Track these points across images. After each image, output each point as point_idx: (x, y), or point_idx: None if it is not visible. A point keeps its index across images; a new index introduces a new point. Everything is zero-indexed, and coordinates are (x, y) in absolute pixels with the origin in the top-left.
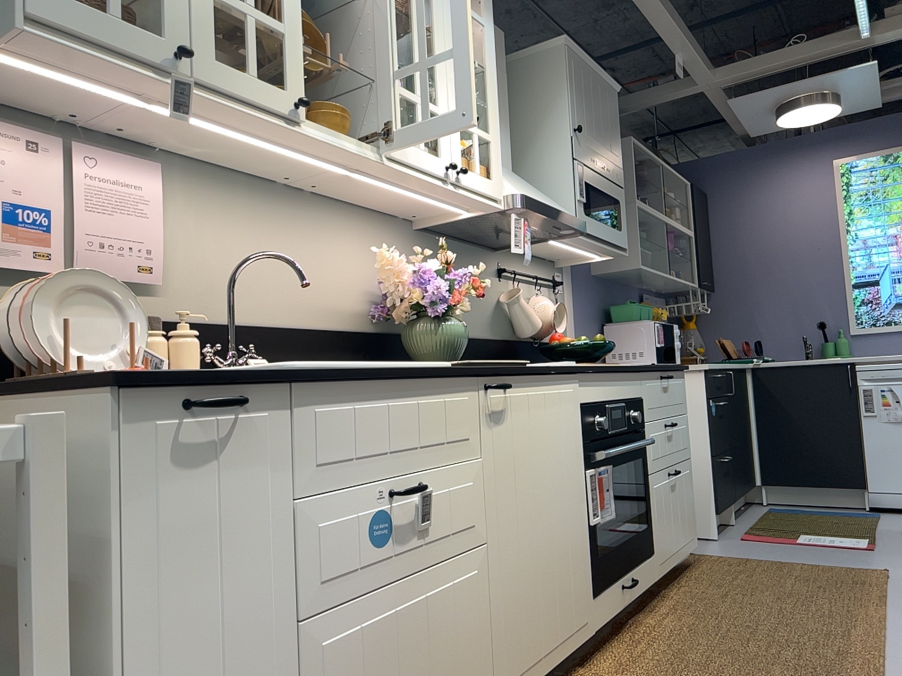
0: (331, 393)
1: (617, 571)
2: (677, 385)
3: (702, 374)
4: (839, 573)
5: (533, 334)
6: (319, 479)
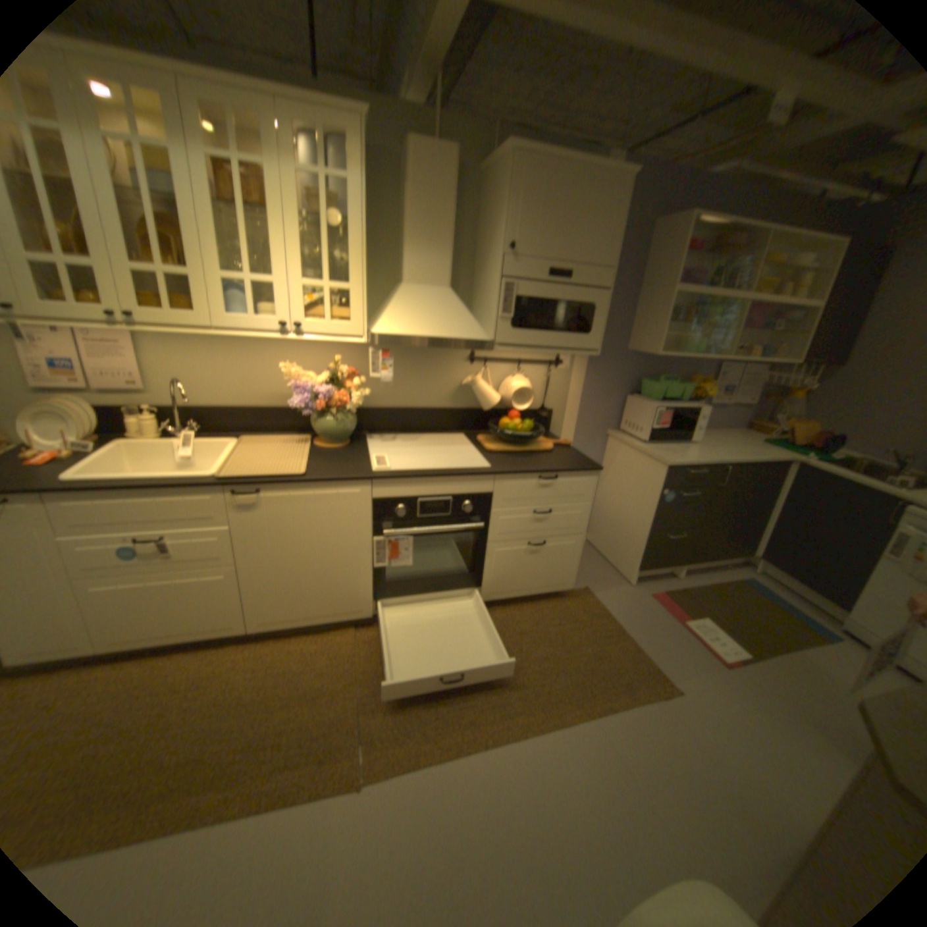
0: (78, 499)
1: (413, 593)
2: (574, 484)
3: (666, 468)
4: (638, 672)
5: (486, 410)
6: (77, 533)
